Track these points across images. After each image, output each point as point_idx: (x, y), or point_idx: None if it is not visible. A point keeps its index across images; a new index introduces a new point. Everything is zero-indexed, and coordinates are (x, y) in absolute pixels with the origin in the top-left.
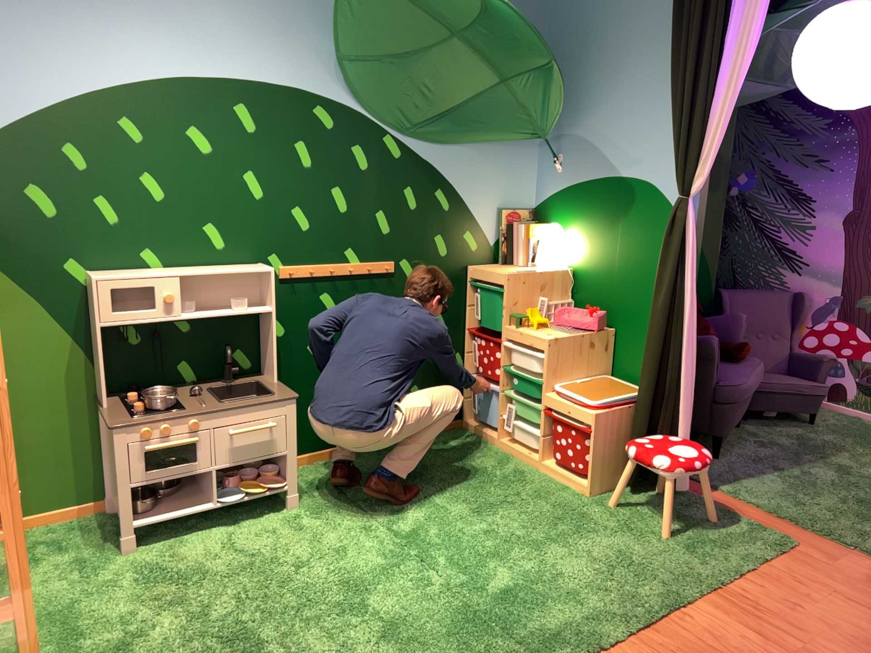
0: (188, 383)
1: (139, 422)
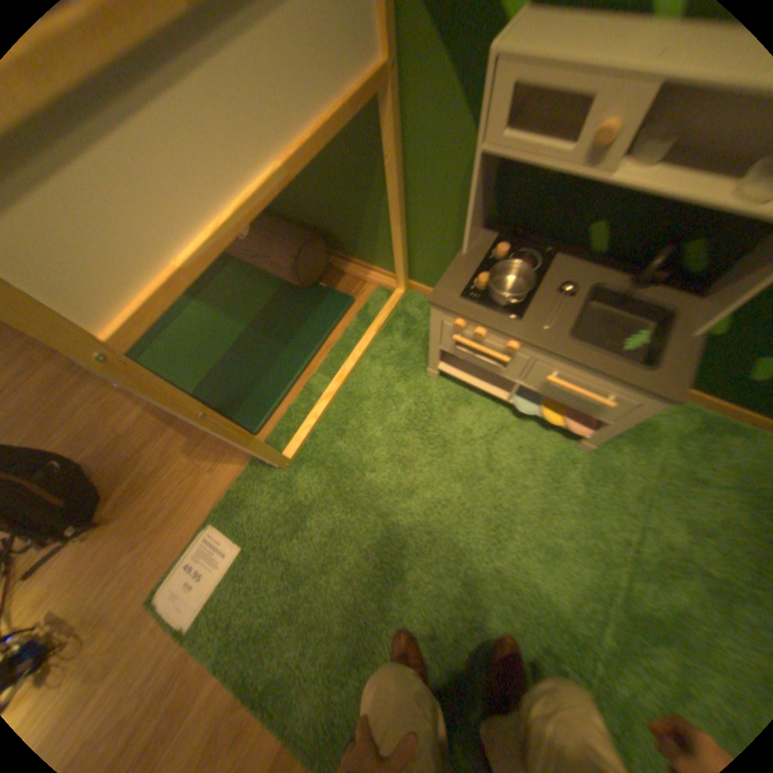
0: (592, 253)
1: (458, 312)
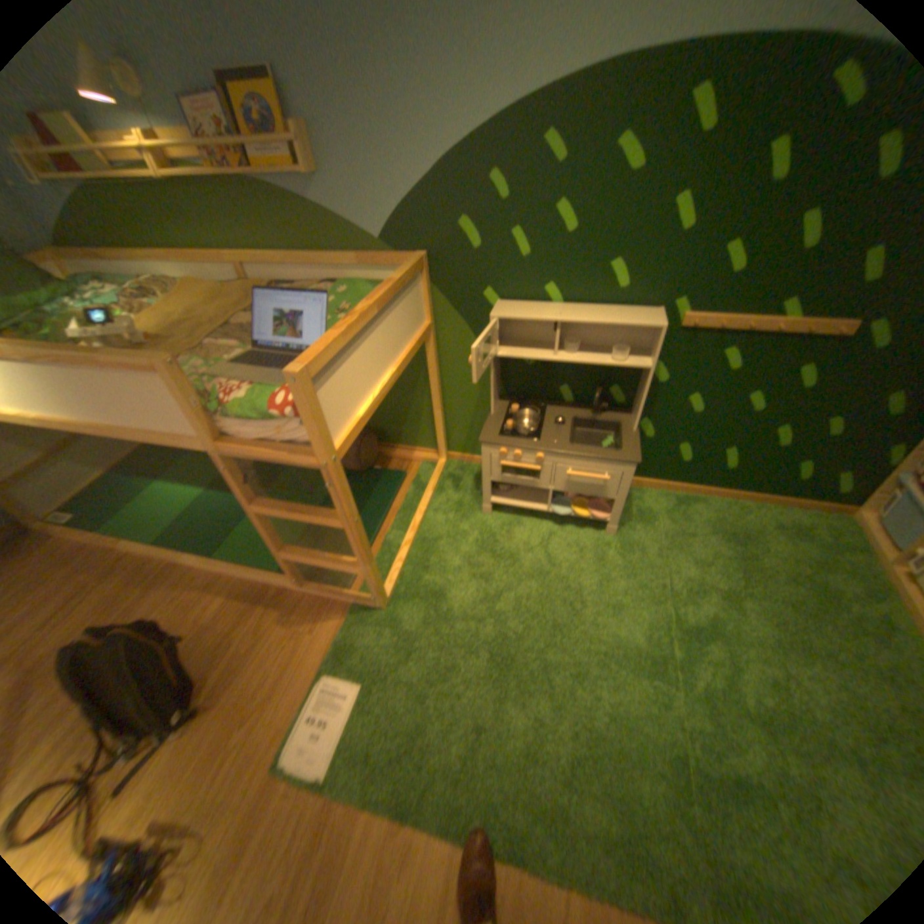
0: (564, 404)
1: (498, 445)
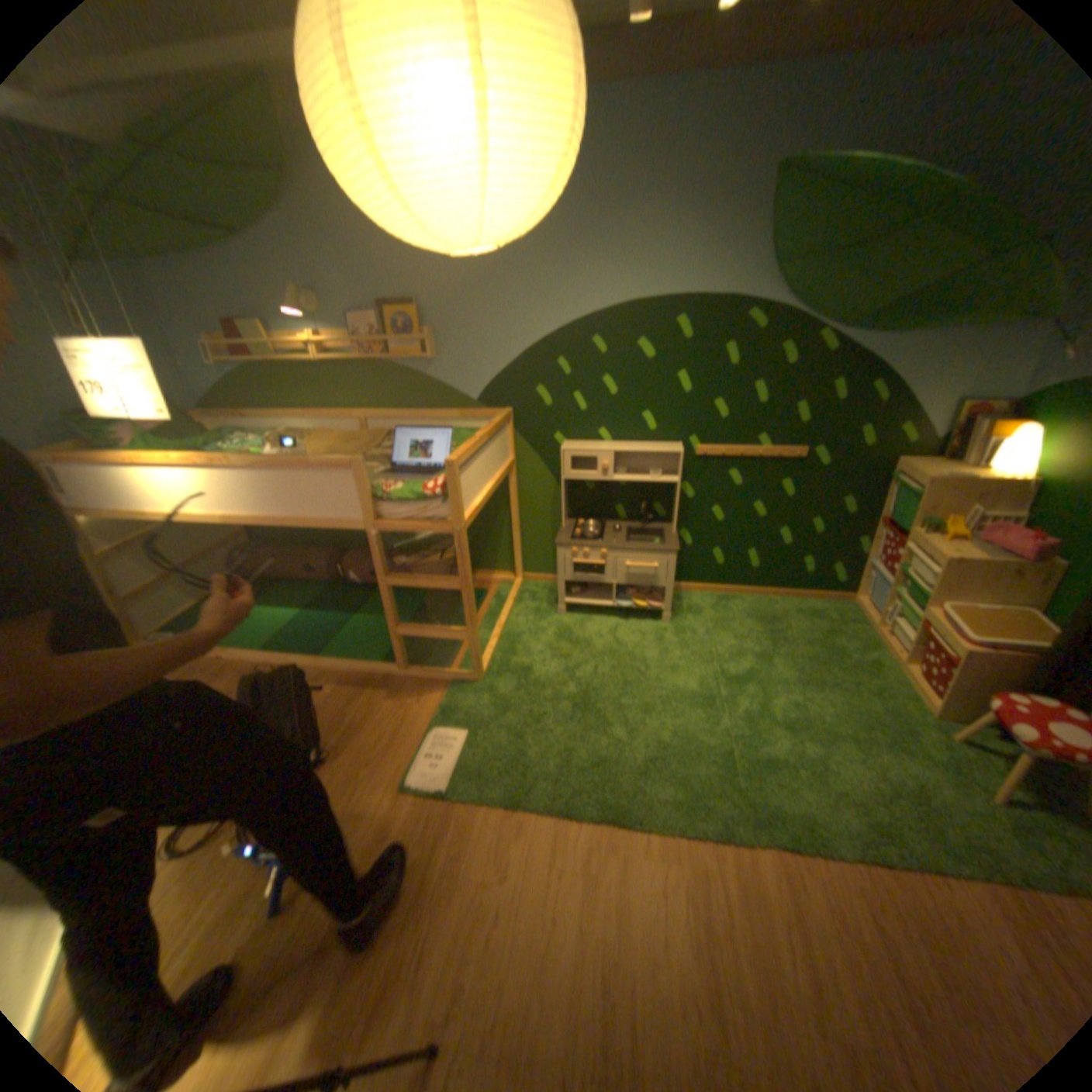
0: (619, 520)
1: (570, 545)
